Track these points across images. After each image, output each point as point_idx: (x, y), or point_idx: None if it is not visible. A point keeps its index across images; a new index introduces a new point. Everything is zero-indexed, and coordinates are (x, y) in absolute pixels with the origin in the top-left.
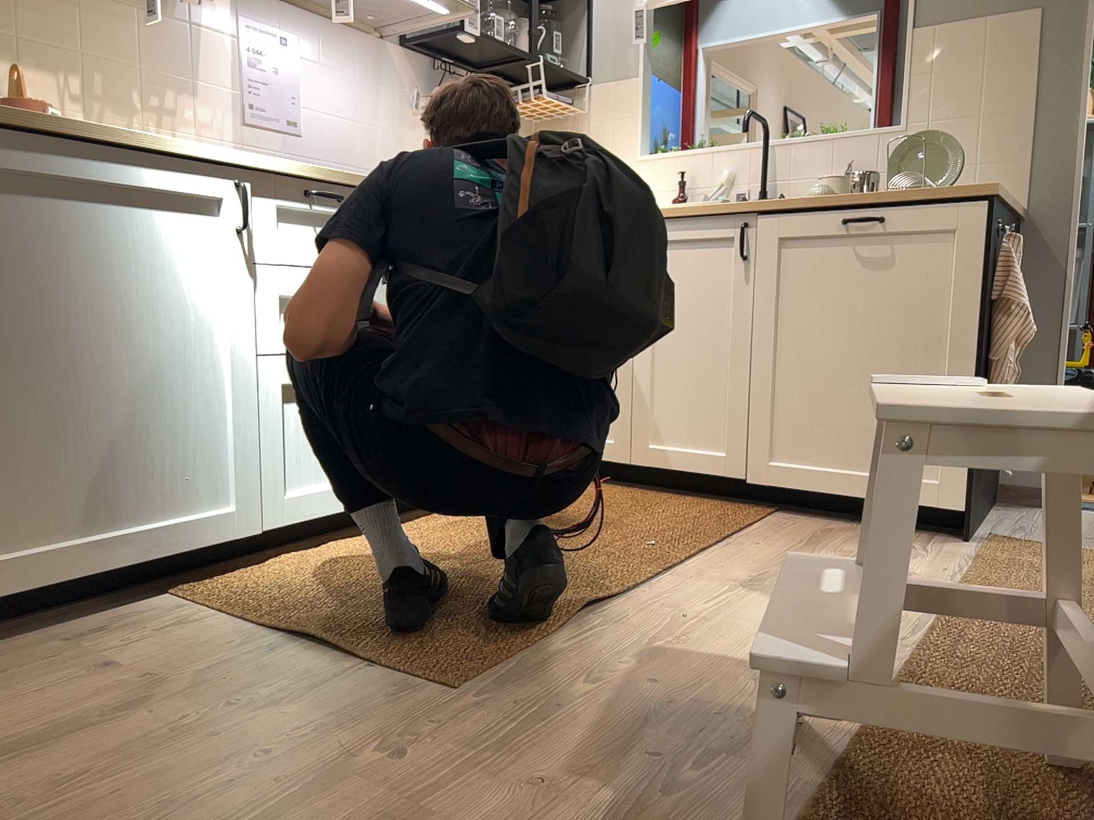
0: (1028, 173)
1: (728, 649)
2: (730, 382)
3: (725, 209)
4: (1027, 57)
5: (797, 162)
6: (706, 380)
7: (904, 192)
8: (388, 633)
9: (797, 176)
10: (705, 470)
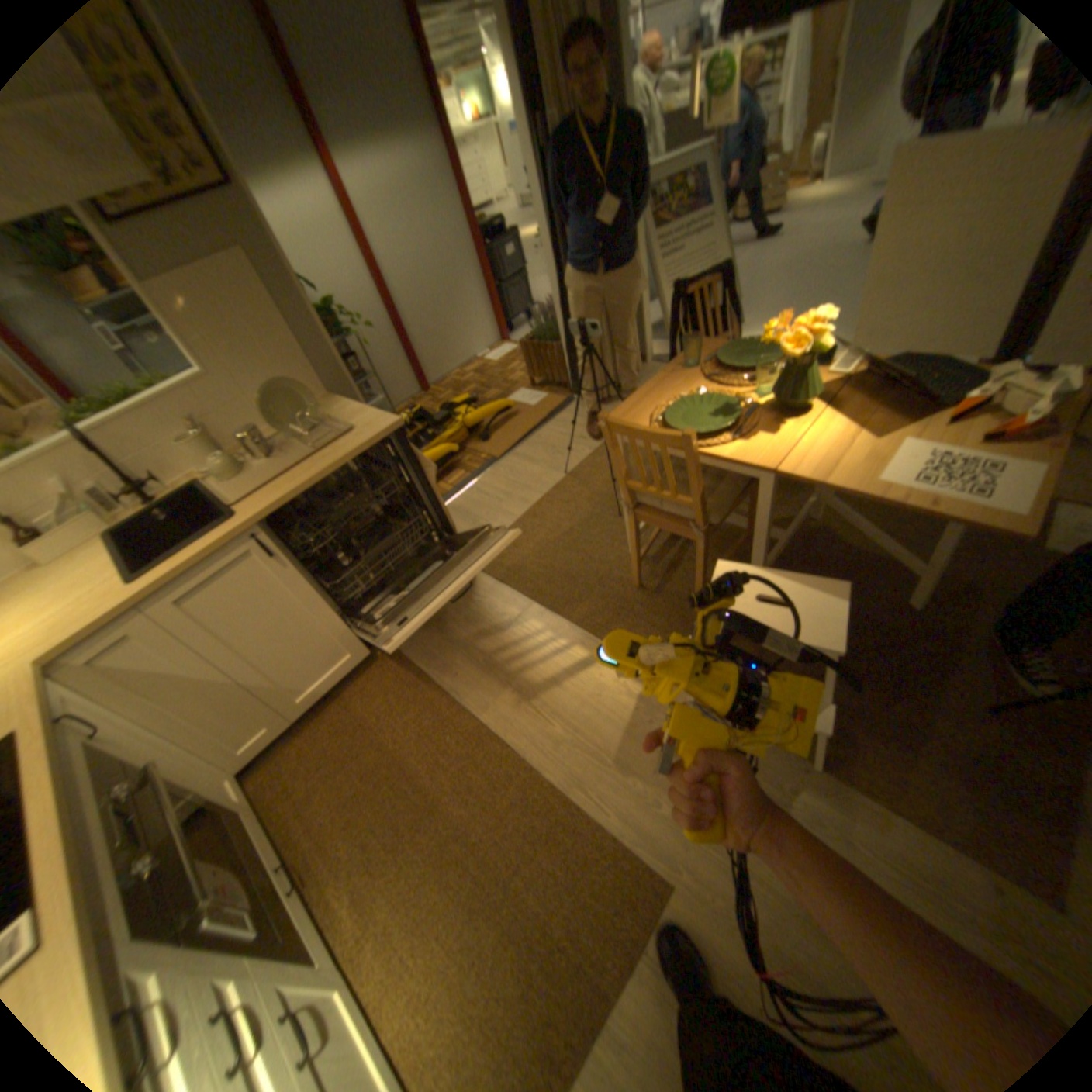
0: (314, 368)
1: (609, 729)
2: (320, 625)
3: (228, 538)
4: (258, 286)
5: (127, 435)
6: (302, 638)
7: (354, 450)
8: (595, 946)
9: (139, 446)
10: (343, 674)
